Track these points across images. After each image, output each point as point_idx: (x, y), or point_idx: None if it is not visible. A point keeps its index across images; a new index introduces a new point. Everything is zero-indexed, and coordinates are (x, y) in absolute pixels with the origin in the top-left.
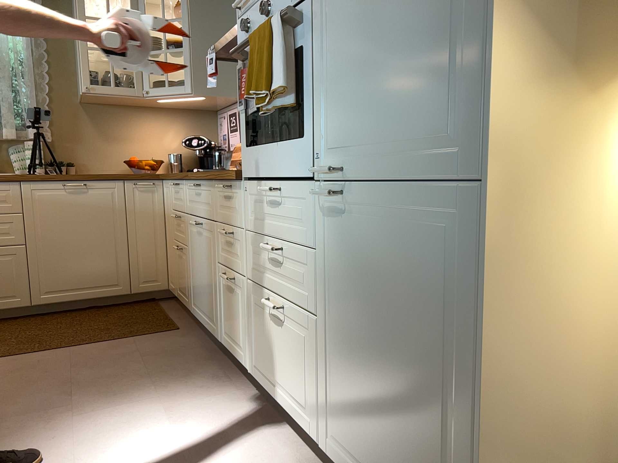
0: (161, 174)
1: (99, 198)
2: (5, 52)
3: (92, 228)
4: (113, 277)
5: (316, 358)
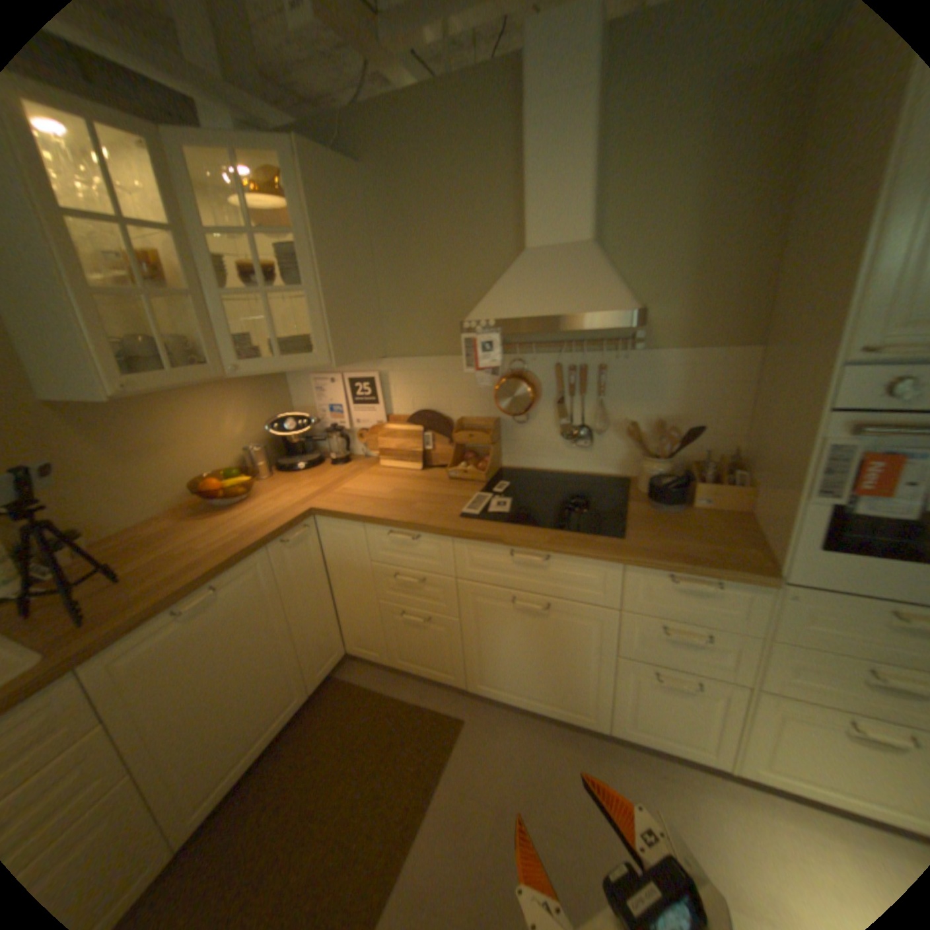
0: (316, 509)
1: (240, 596)
2: None
3: (242, 650)
4: (285, 697)
5: None
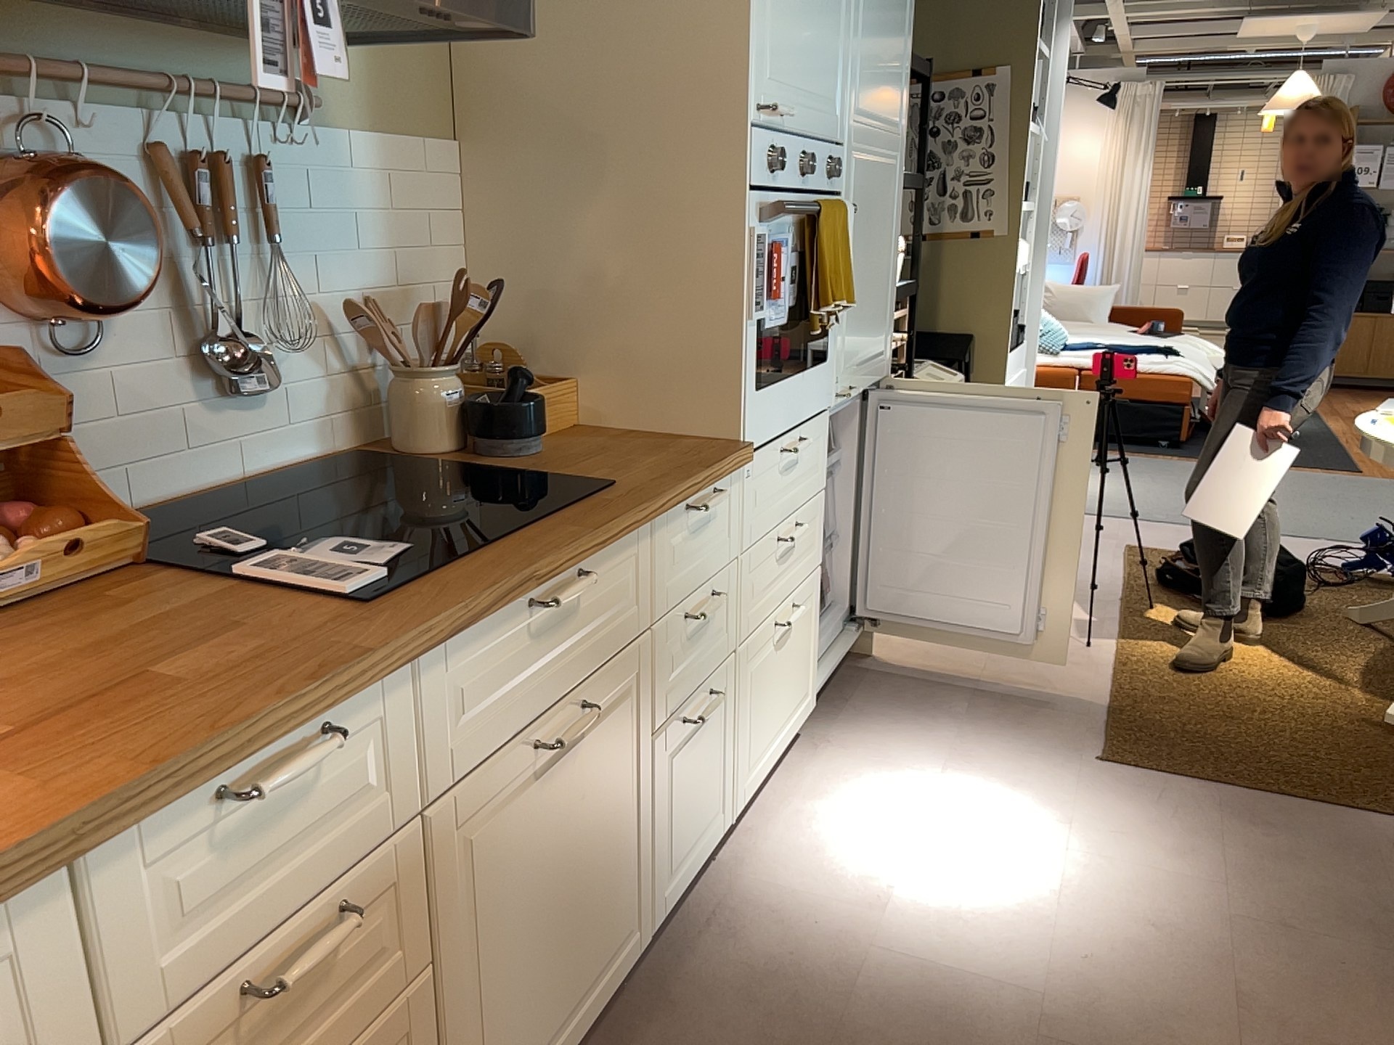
0: None
1: None
2: None
3: None
4: None
5: (817, 612)
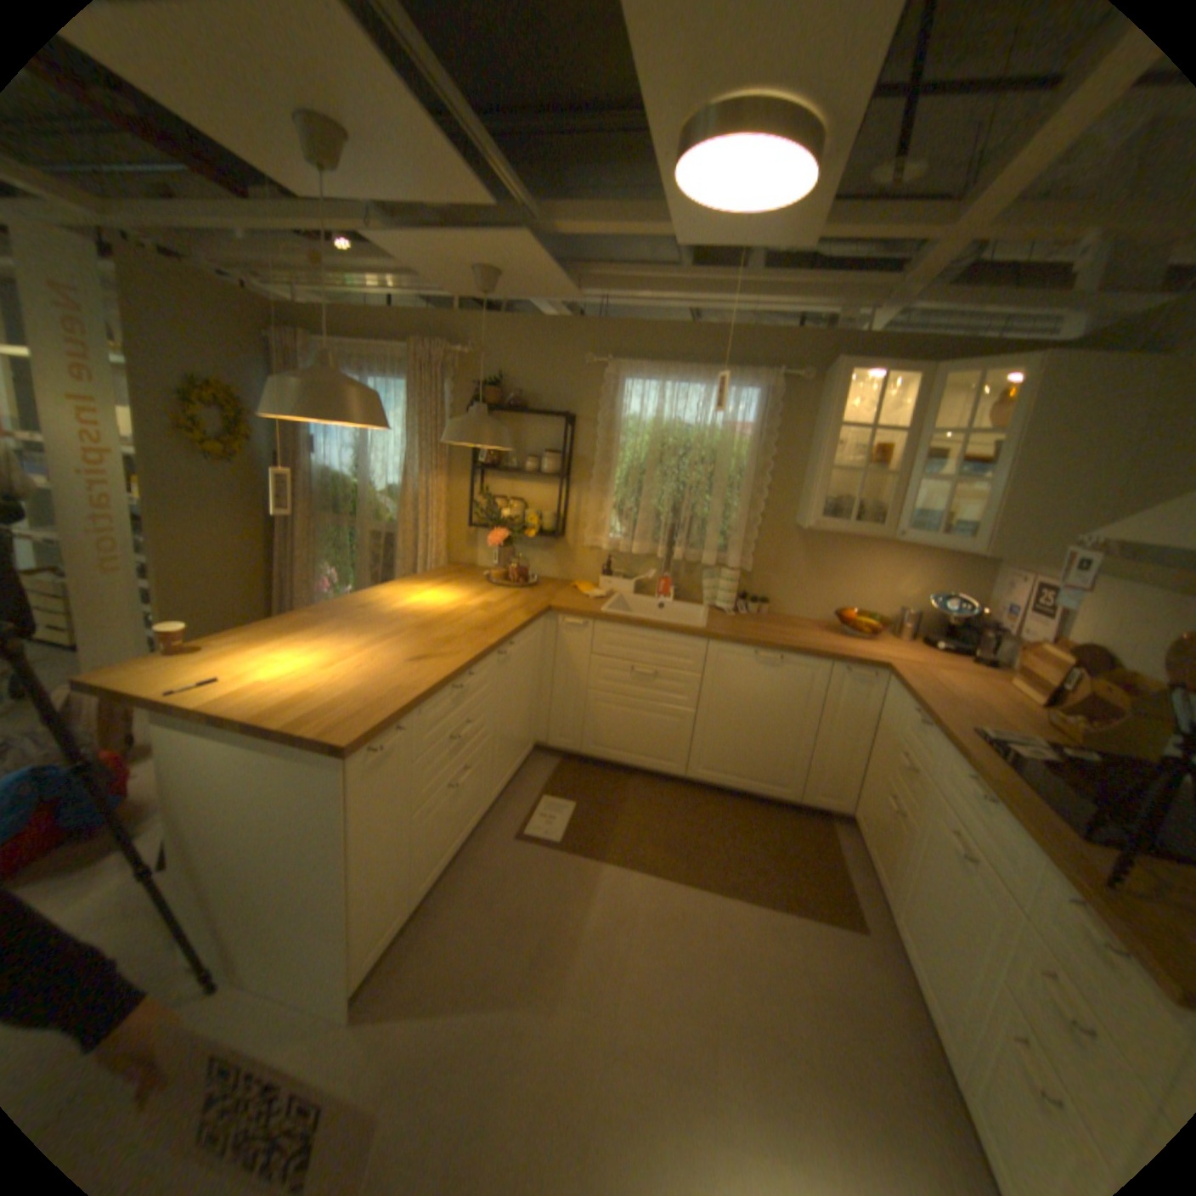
0: (892, 667)
1: (795, 678)
2: (726, 462)
3: (776, 713)
4: (783, 779)
5: None
